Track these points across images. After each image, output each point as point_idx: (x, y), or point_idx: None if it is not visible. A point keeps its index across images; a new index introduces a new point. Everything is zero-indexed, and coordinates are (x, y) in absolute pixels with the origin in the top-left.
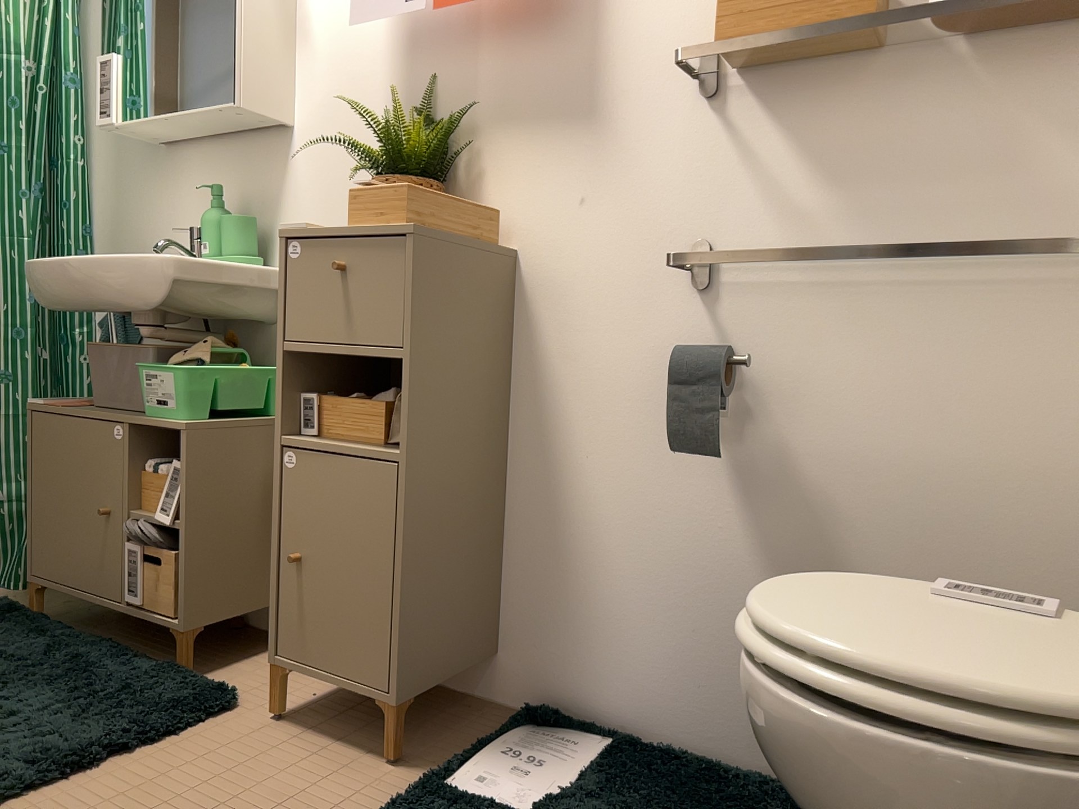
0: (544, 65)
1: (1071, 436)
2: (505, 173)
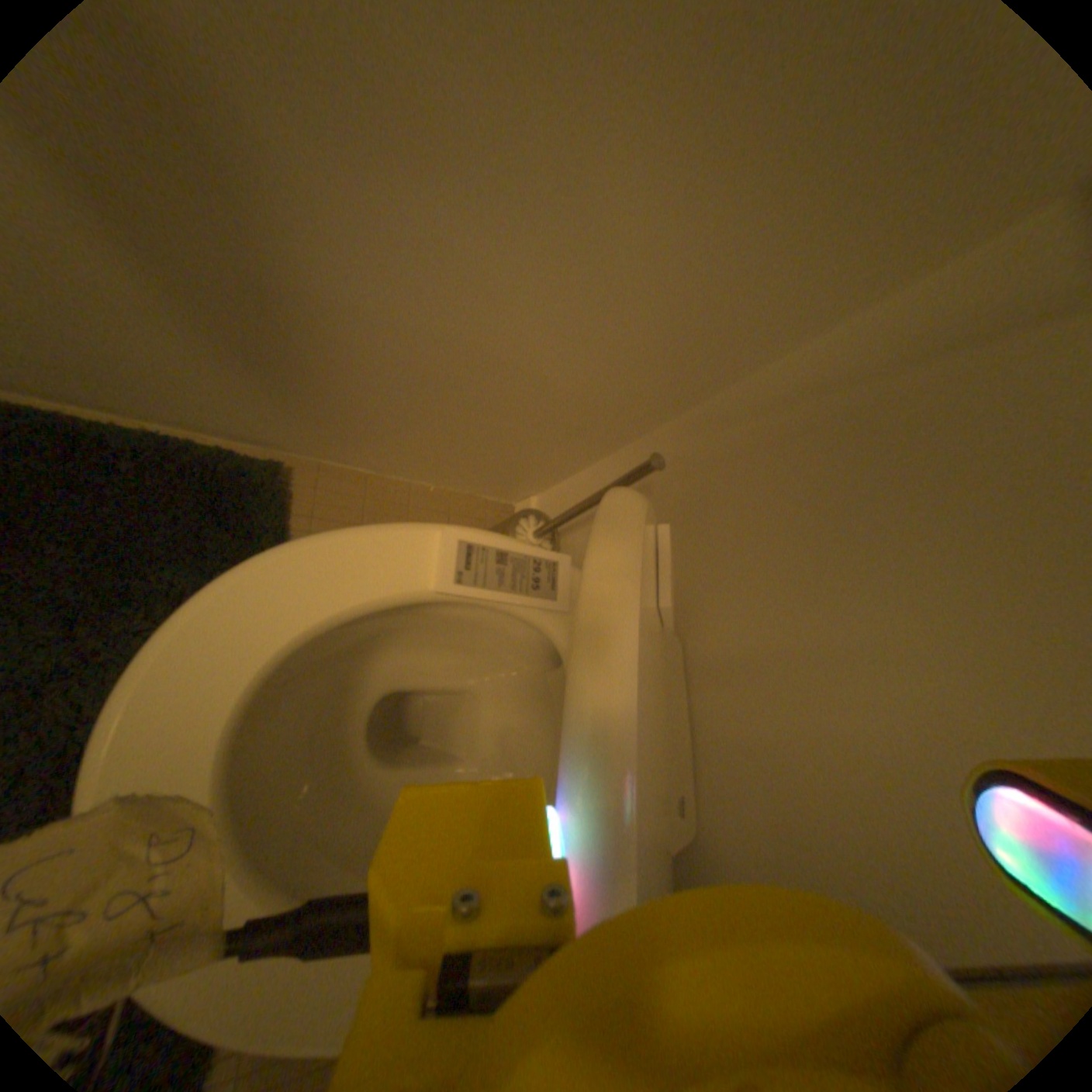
0: None
1: (756, 241)
2: None
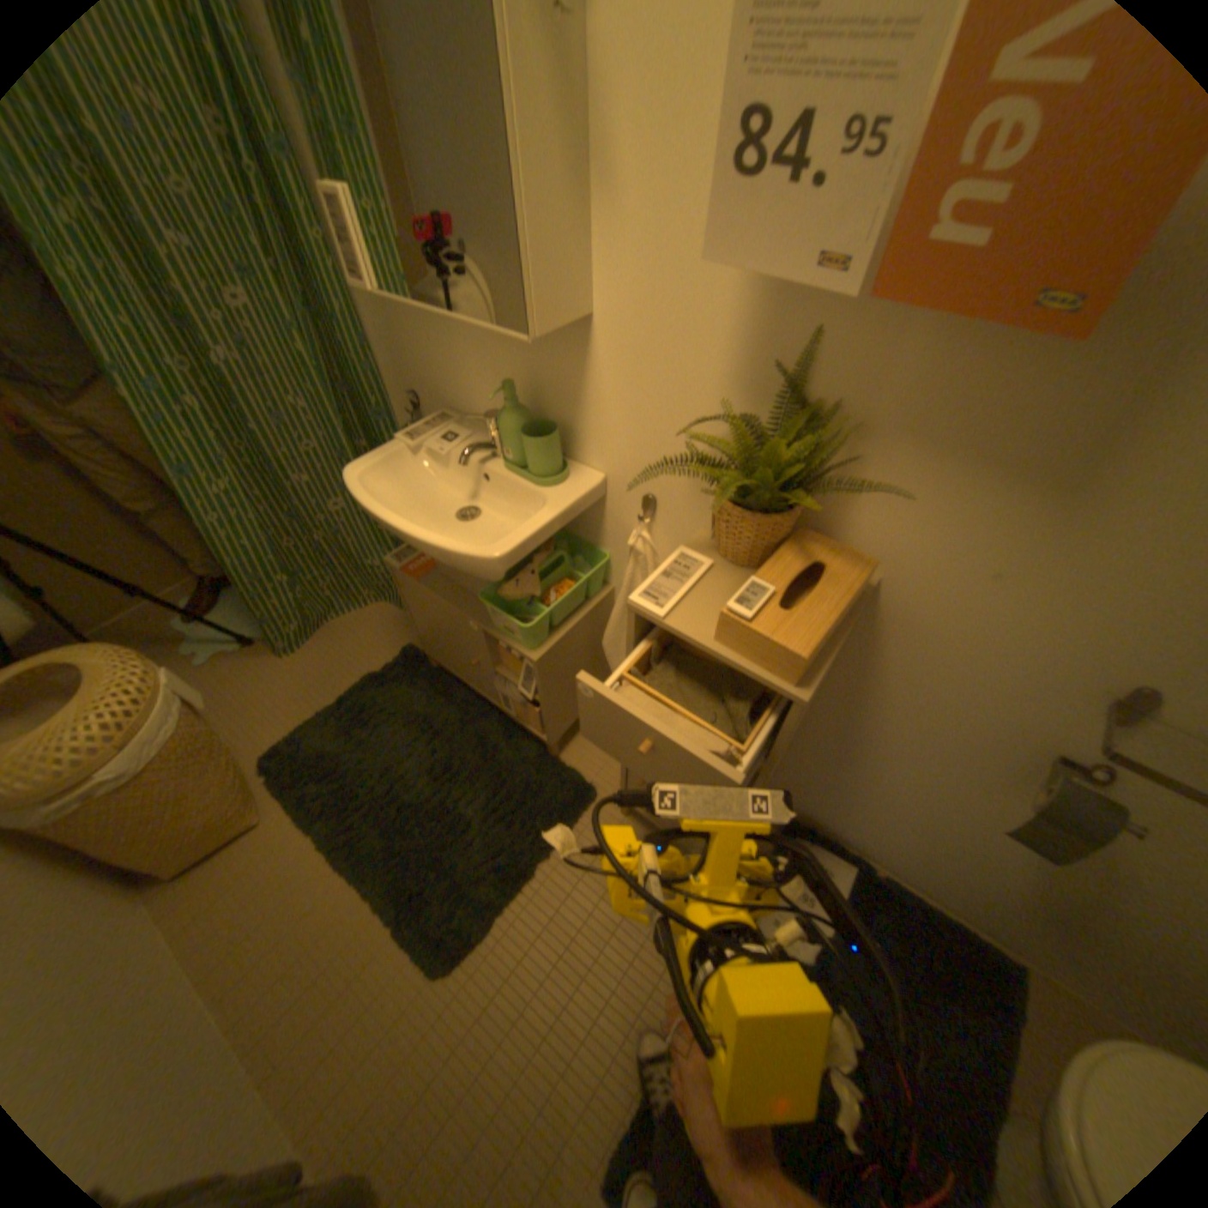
0: (1033, 377)
1: None
2: (896, 496)
